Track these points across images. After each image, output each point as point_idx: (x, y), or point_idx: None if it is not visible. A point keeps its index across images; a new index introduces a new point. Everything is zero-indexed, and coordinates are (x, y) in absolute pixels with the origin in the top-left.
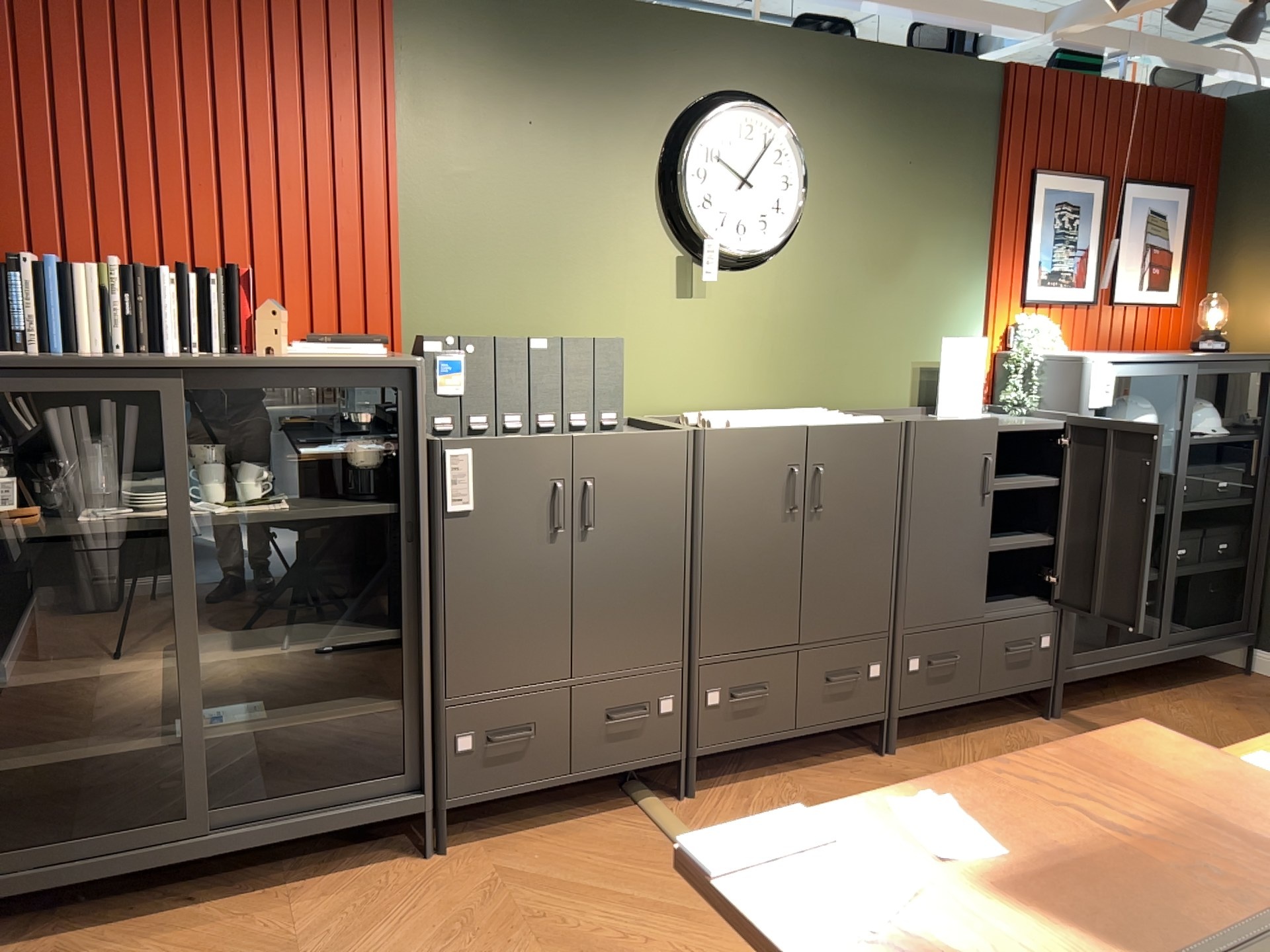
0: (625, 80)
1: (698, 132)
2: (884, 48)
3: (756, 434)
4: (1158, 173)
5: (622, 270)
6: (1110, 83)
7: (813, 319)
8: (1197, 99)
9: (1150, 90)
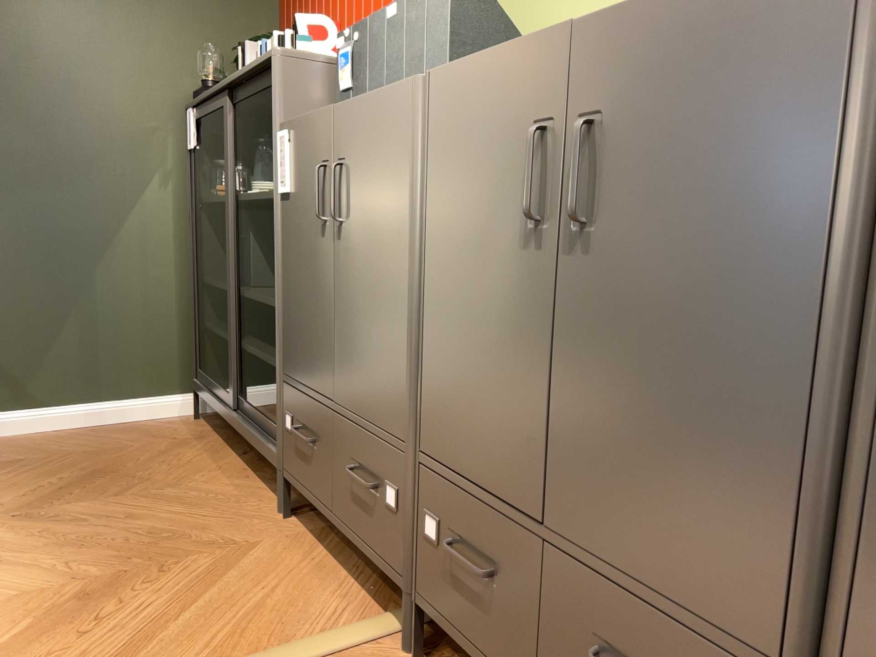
0: None
1: None
2: None
3: (486, 64)
4: None
5: None
6: None
7: None
8: None
9: None
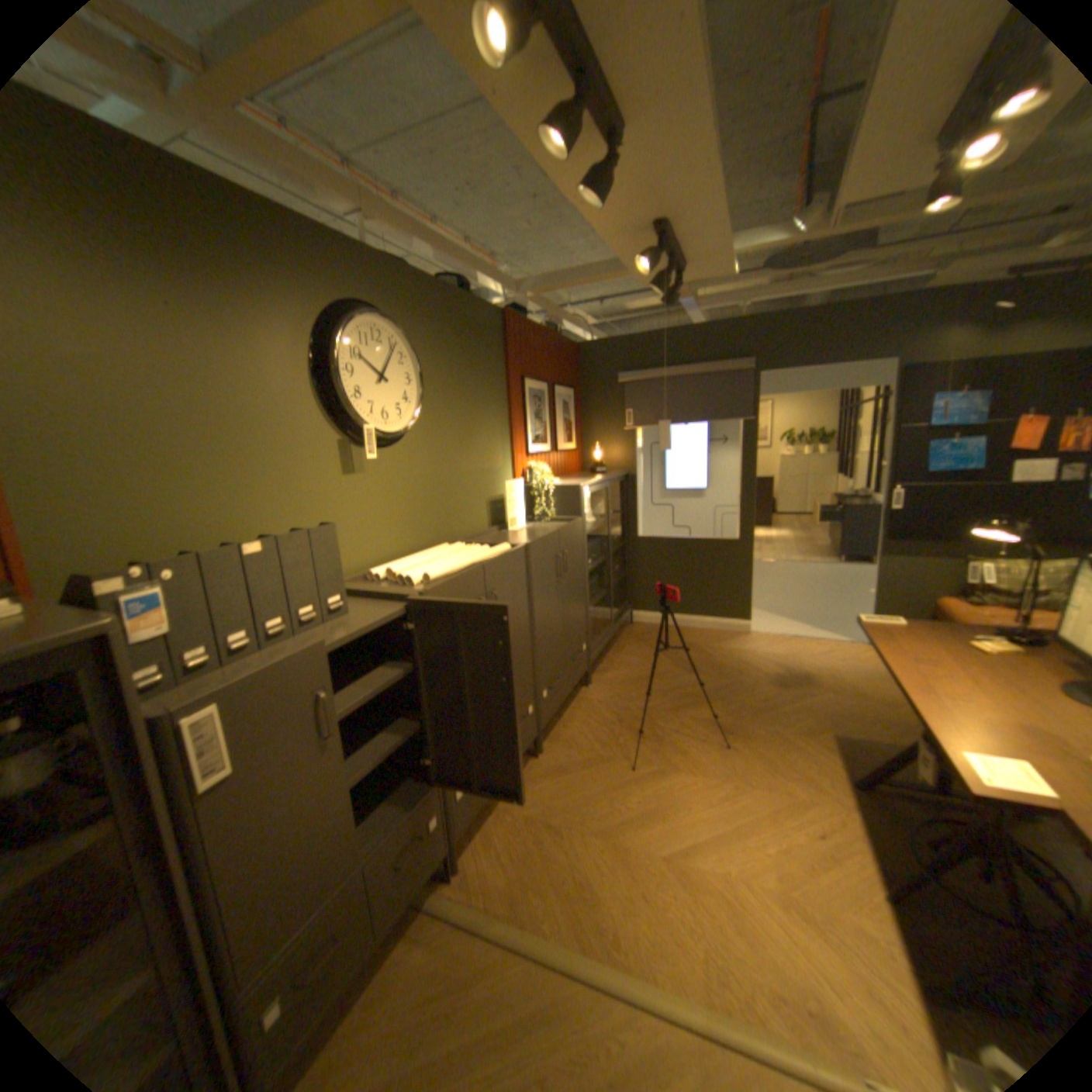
0: (265, 271)
1: (344, 330)
2: (445, 283)
3: (457, 581)
4: (563, 379)
5: (294, 456)
6: (543, 327)
7: (433, 479)
8: (570, 340)
9: (556, 333)
